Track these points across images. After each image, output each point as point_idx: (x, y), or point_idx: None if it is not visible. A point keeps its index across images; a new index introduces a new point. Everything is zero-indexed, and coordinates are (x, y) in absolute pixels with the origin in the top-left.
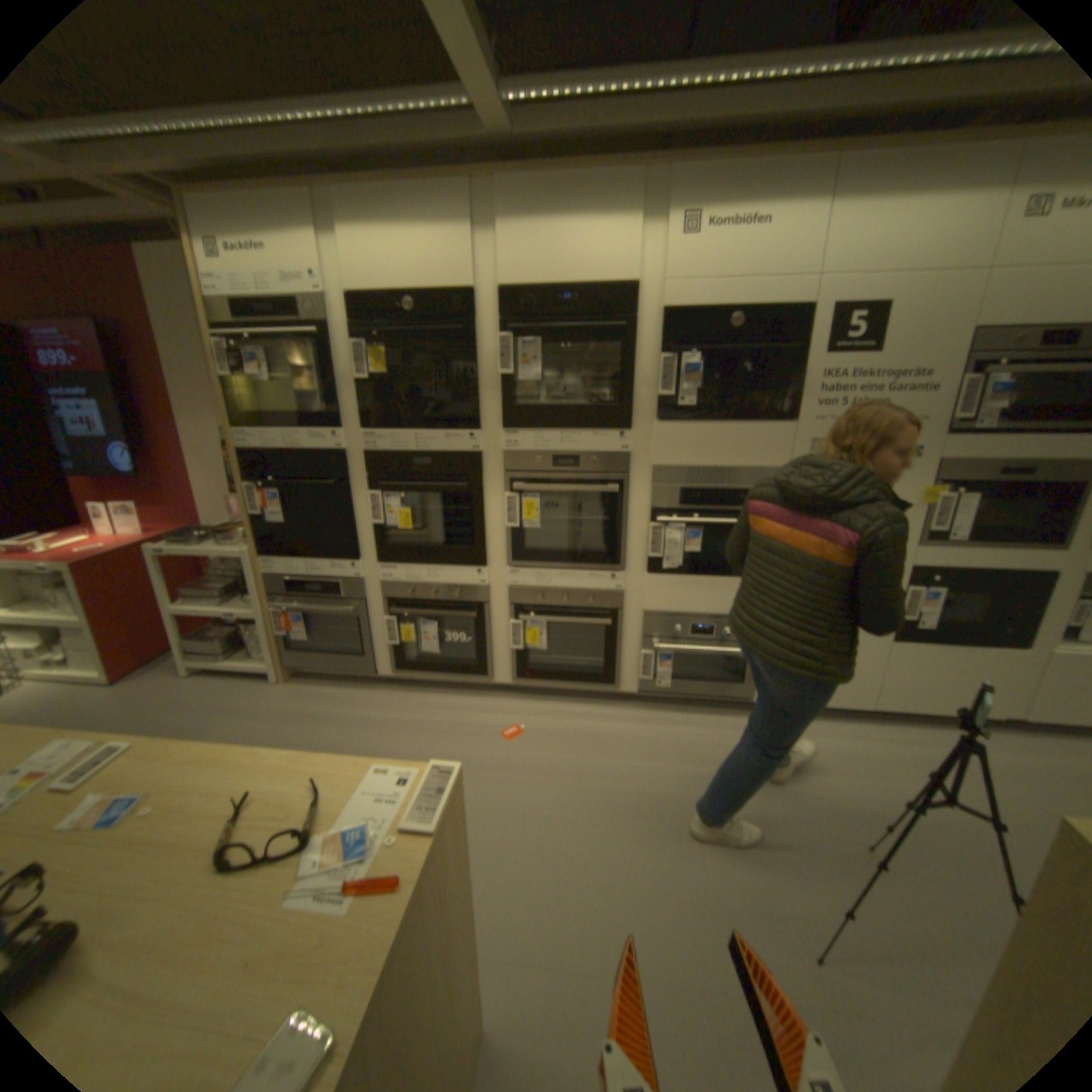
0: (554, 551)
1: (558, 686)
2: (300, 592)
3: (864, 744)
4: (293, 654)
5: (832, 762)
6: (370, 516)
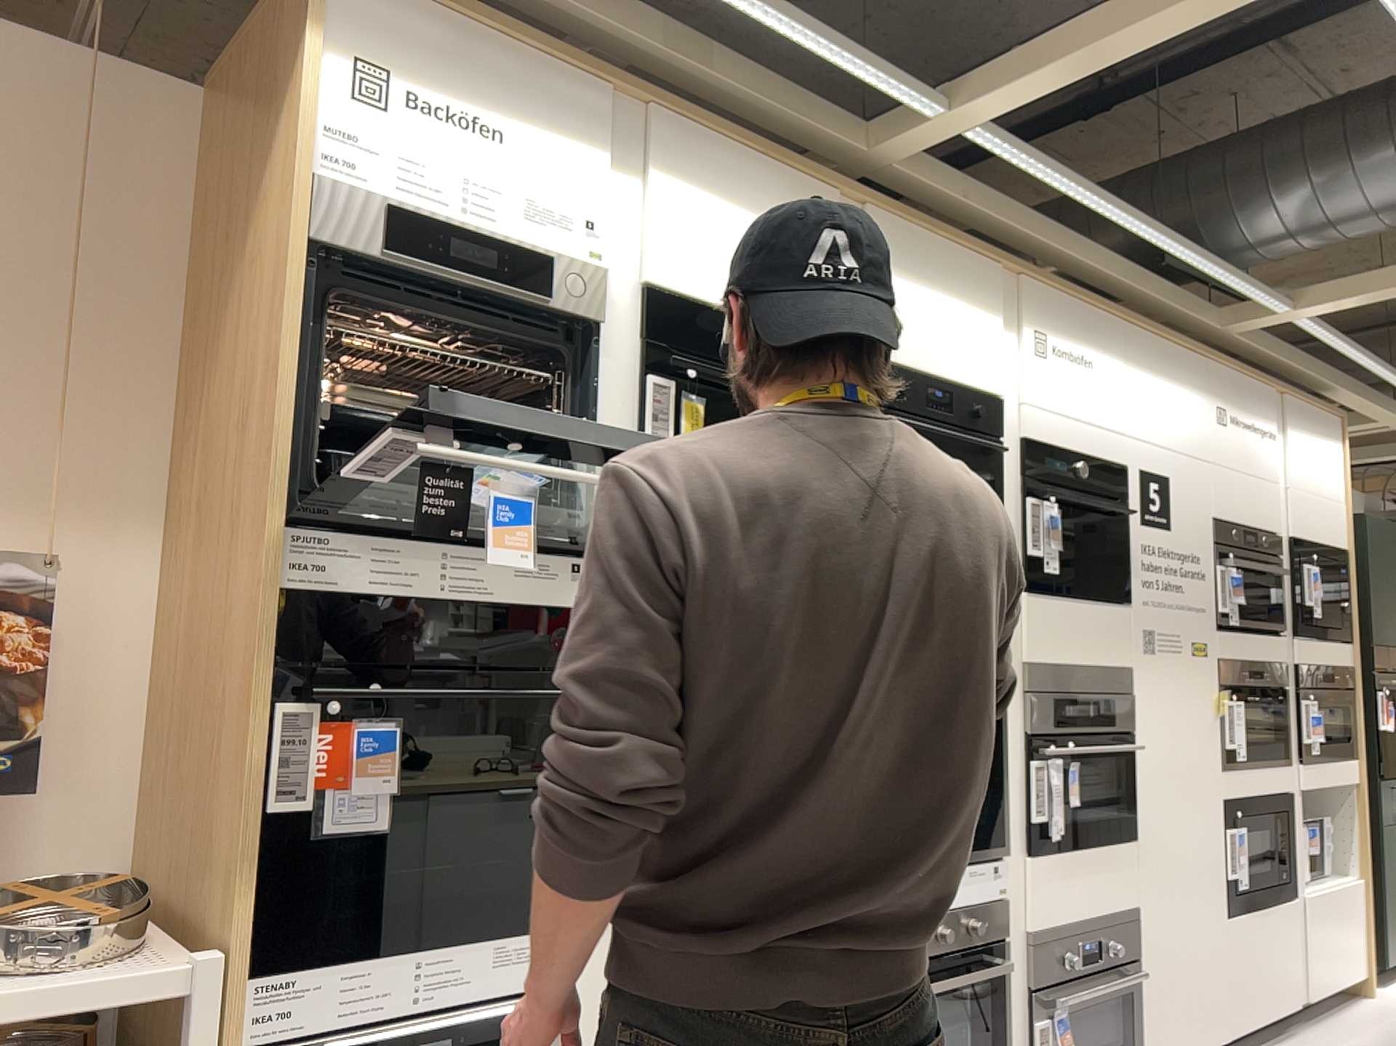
0: None
1: None
2: None
3: None
4: None
5: None
6: None
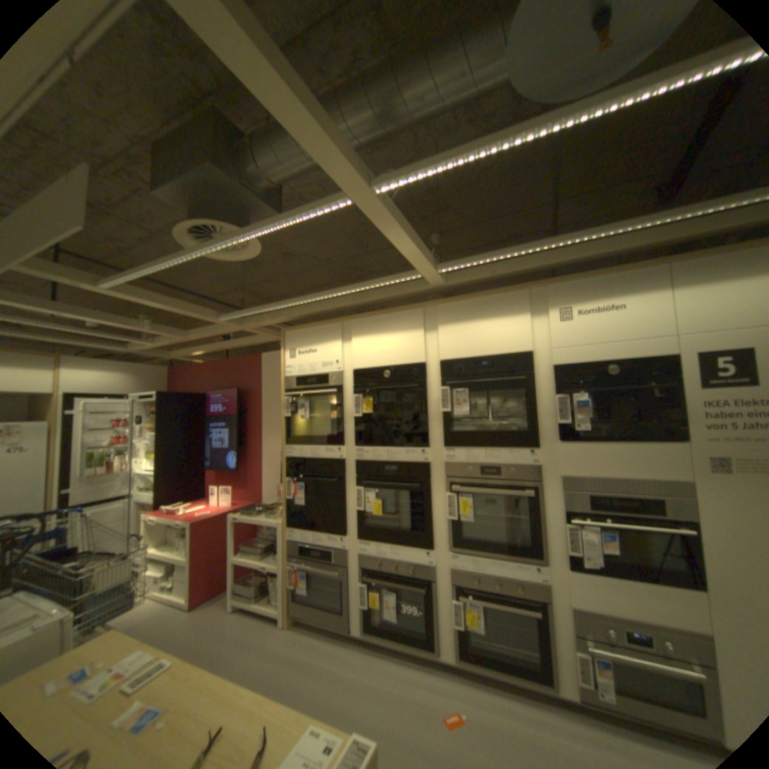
0: (487, 542)
1: (499, 679)
2: (307, 558)
3: None
4: (296, 607)
5: None
6: (356, 505)
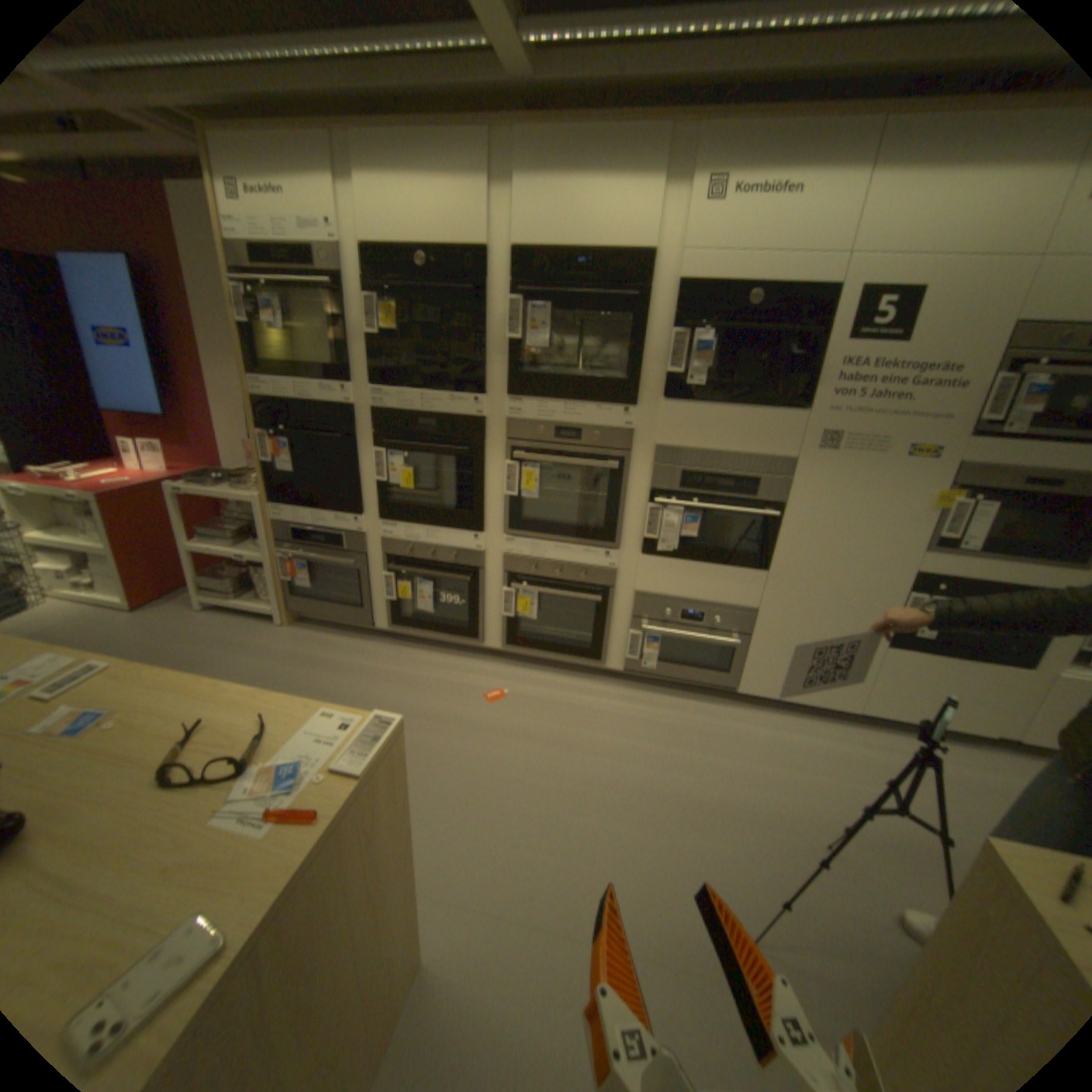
0: (551, 524)
1: (546, 657)
2: (306, 542)
3: (844, 747)
4: (297, 601)
5: (808, 760)
6: (374, 474)
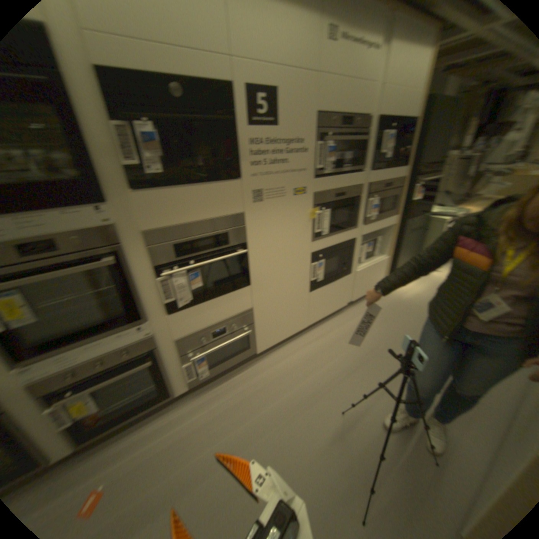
0: (64, 332)
1: (119, 426)
2: None
3: (308, 347)
4: None
5: (301, 367)
6: None
